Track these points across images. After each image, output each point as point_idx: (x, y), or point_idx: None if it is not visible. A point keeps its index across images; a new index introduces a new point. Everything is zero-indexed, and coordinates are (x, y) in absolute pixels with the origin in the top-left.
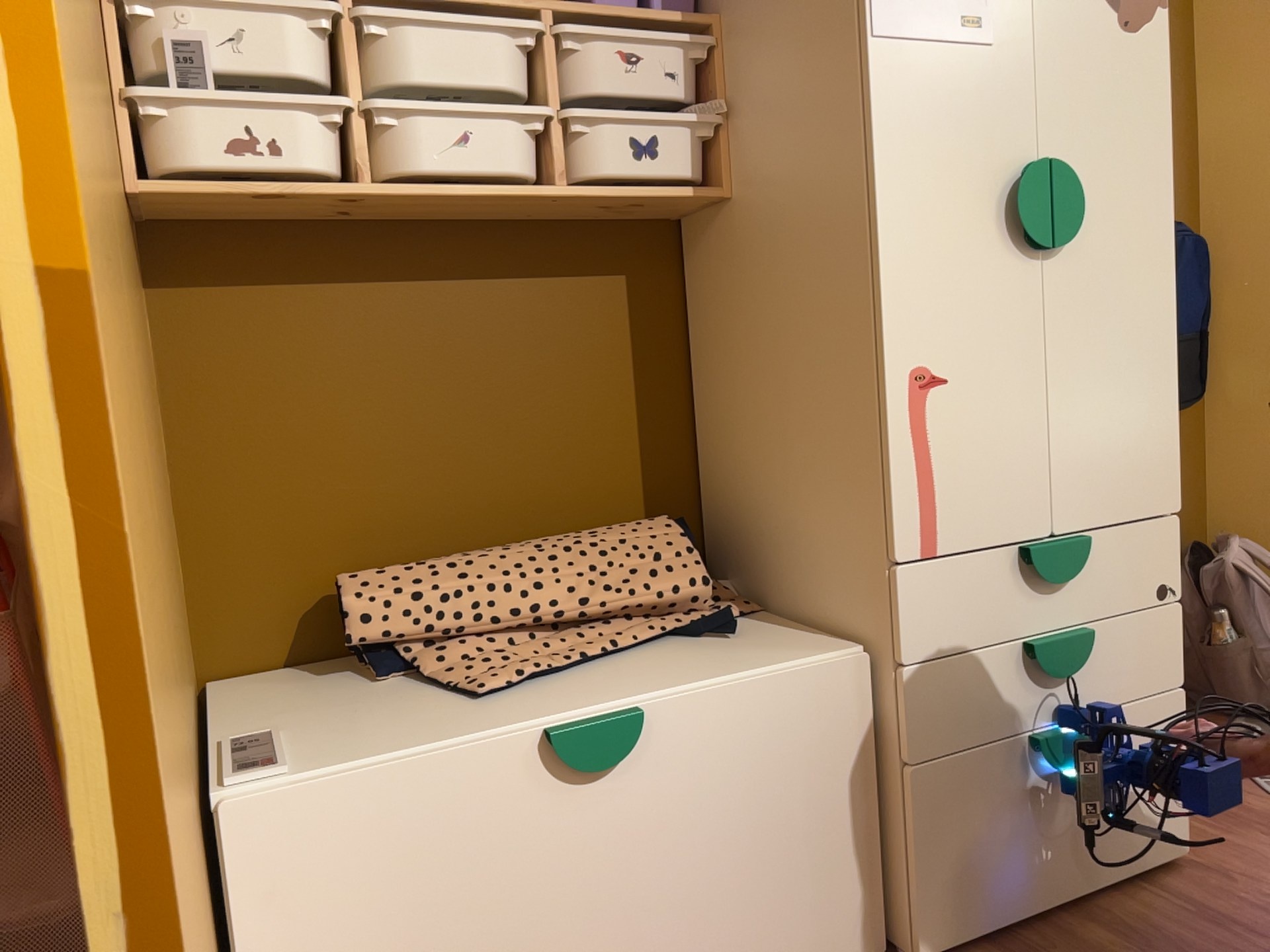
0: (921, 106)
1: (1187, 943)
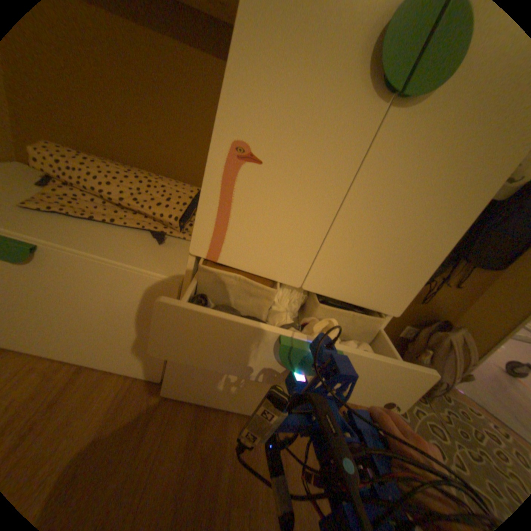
0: None
1: (256, 466)
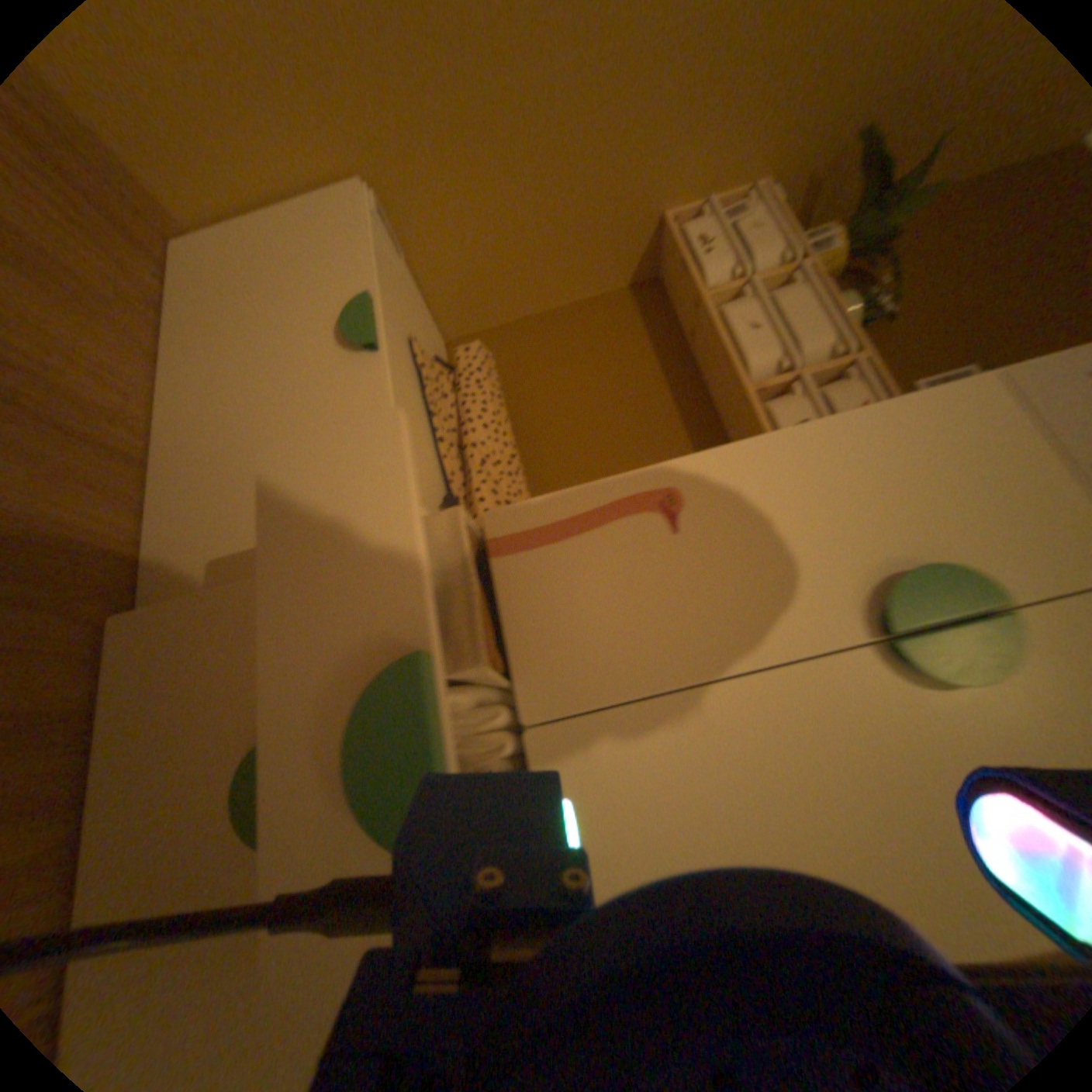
0: (957, 441)
1: None
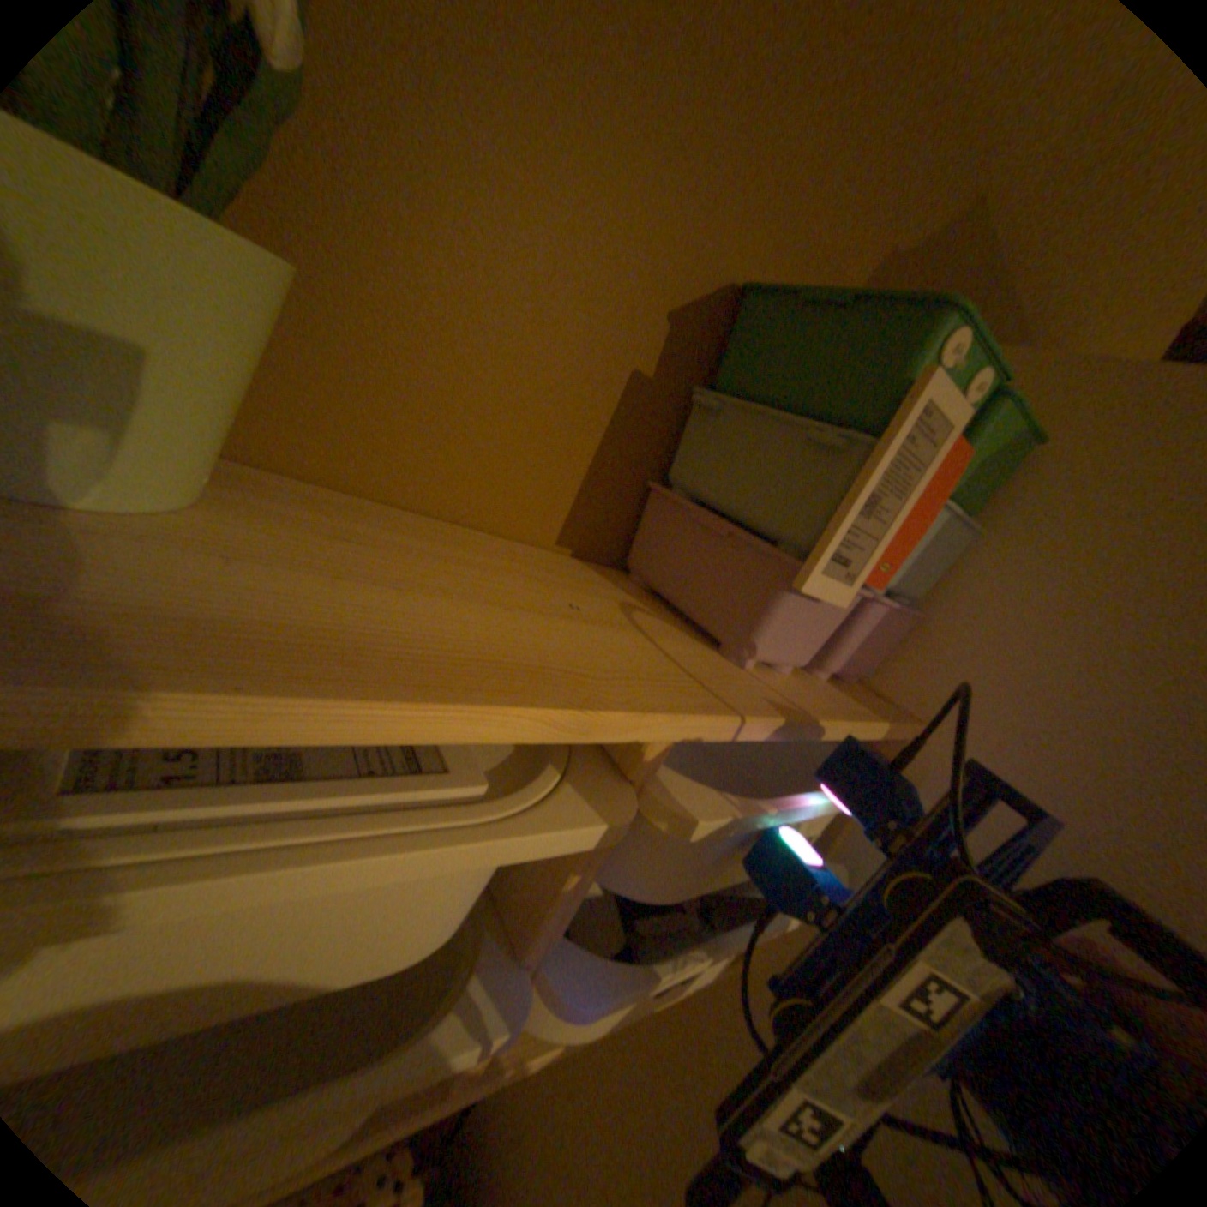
0: None
1: None
